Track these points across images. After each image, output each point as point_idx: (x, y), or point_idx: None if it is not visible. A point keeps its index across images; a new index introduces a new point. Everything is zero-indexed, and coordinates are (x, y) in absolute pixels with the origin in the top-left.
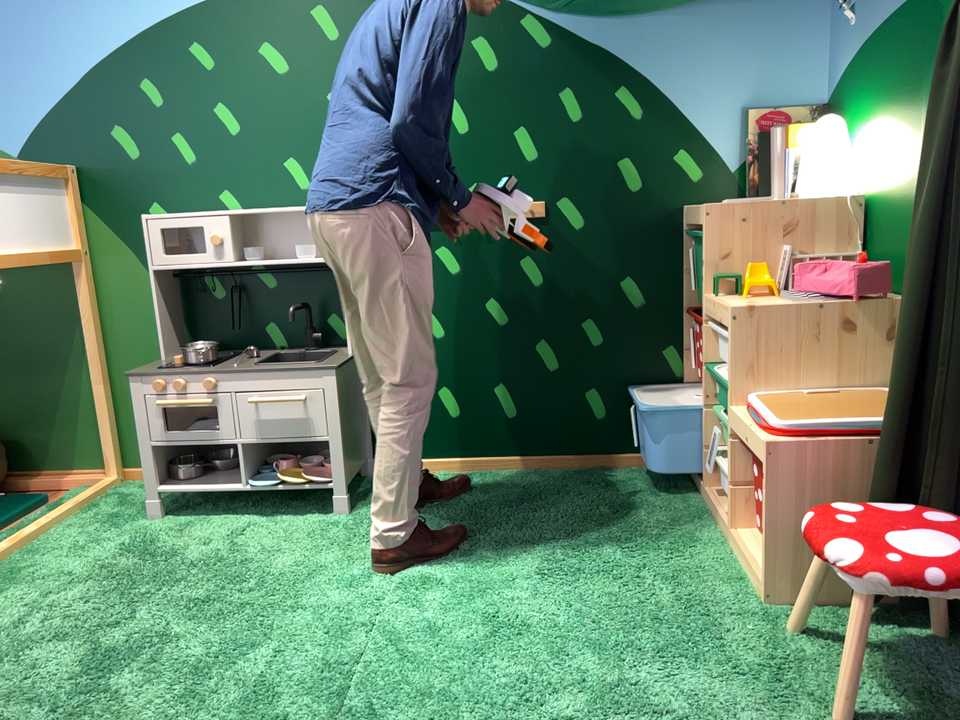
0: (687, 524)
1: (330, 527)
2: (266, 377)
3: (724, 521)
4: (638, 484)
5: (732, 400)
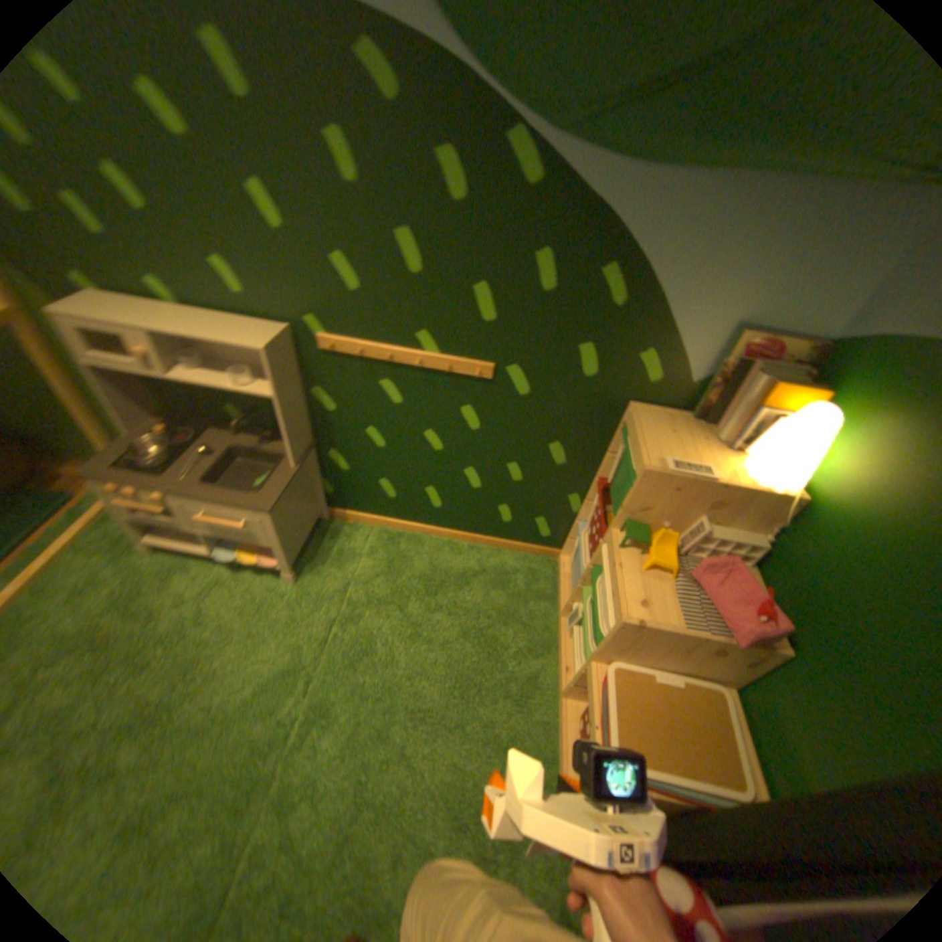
0: (537, 659)
1: (278, 598)
2: (209, 503)
3: (562, 679)
4: (518, 582)
5: (594, 661)
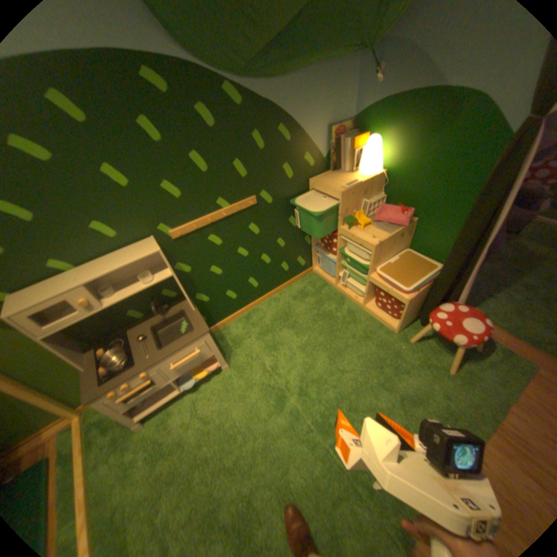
0: (342, 304)
1: (229, 379)
2: (174, 354)
3: (357, 301)
4: (308, 289)
5: (370, 273)
